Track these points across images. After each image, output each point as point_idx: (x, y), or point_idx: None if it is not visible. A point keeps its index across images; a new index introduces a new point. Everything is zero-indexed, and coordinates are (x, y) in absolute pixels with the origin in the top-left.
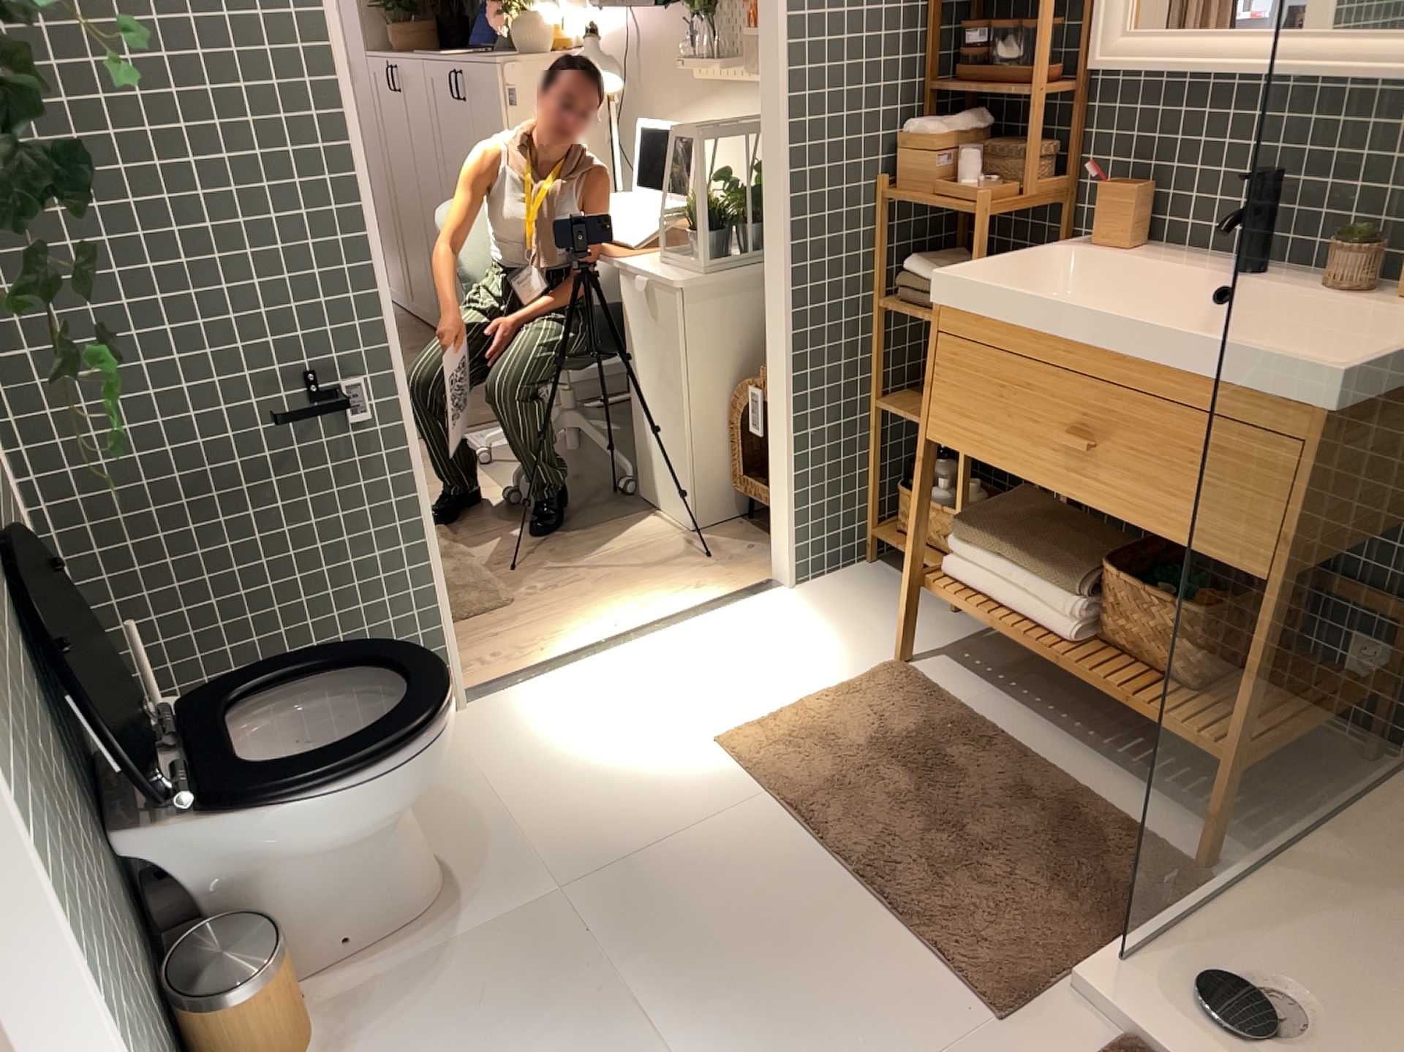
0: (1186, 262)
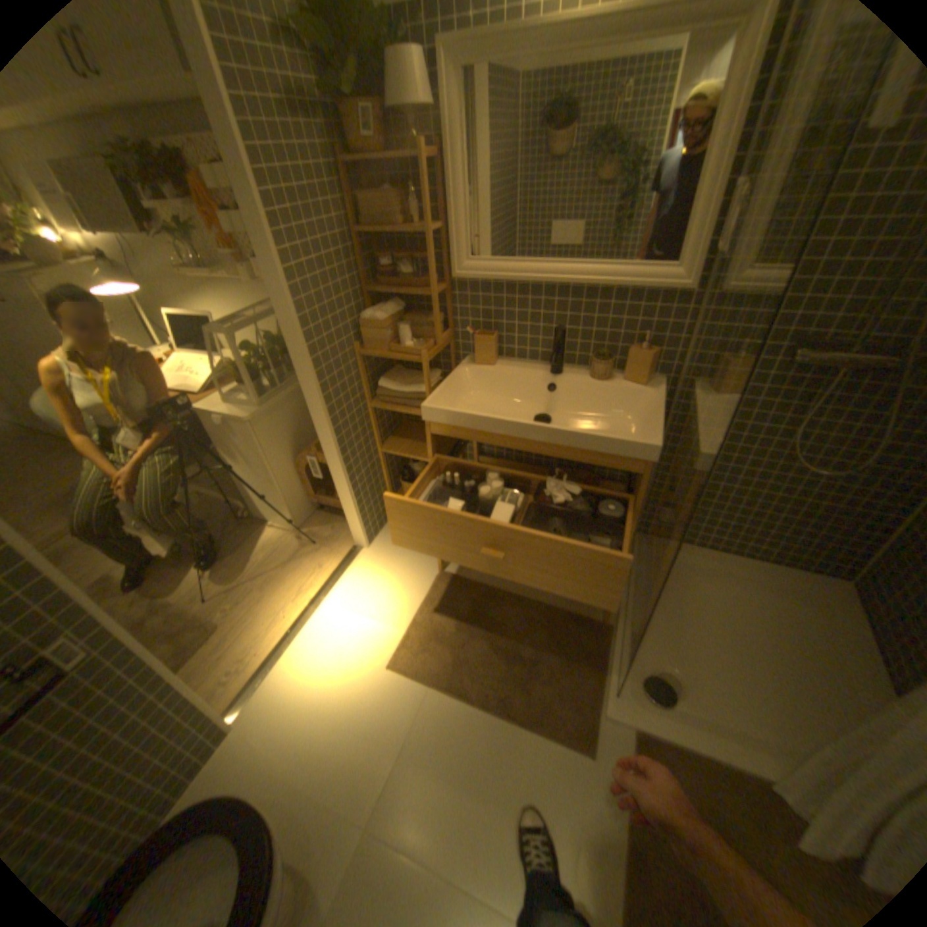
0: (521, 366)
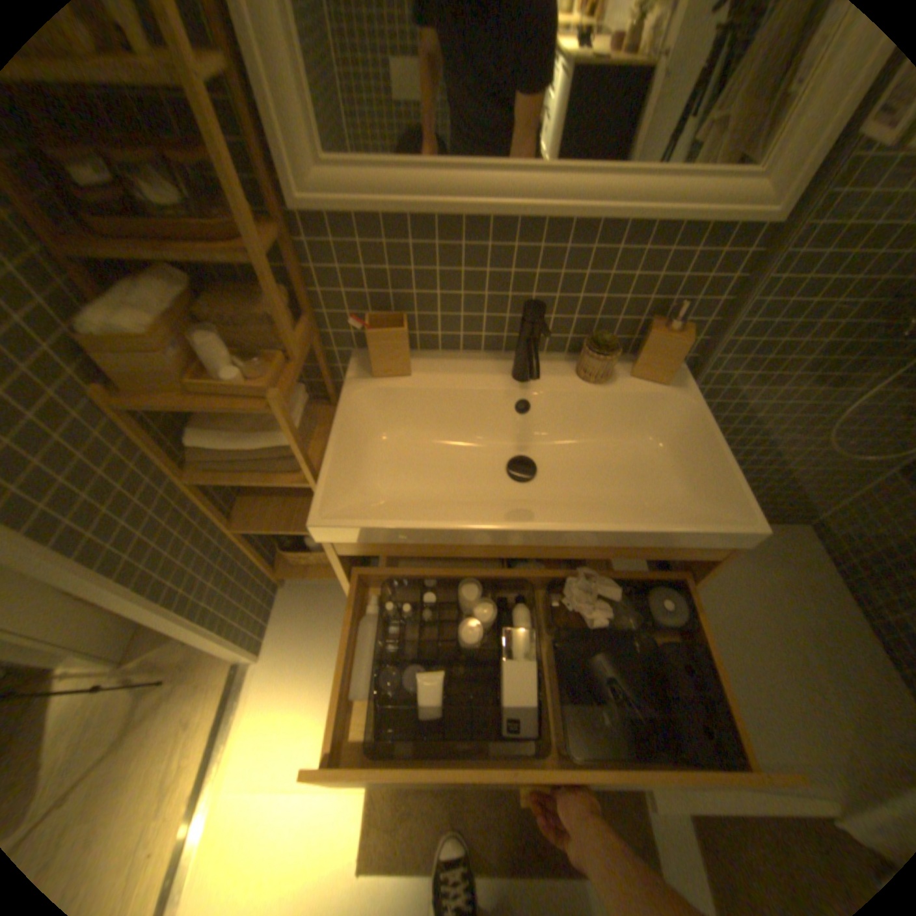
0: (456, 366)
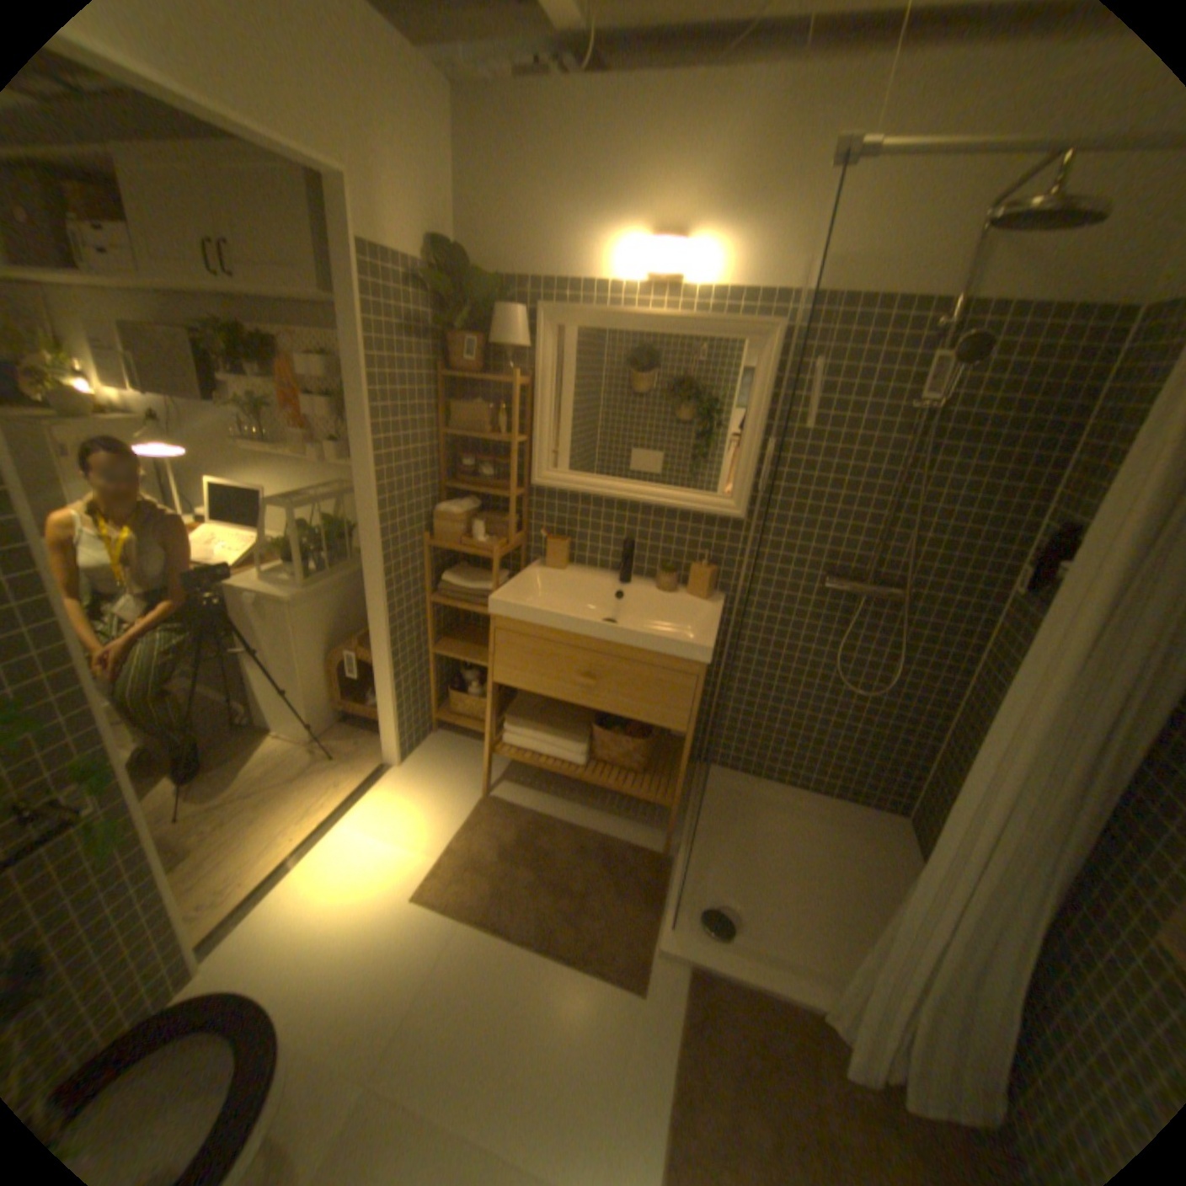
0: (591, 574)
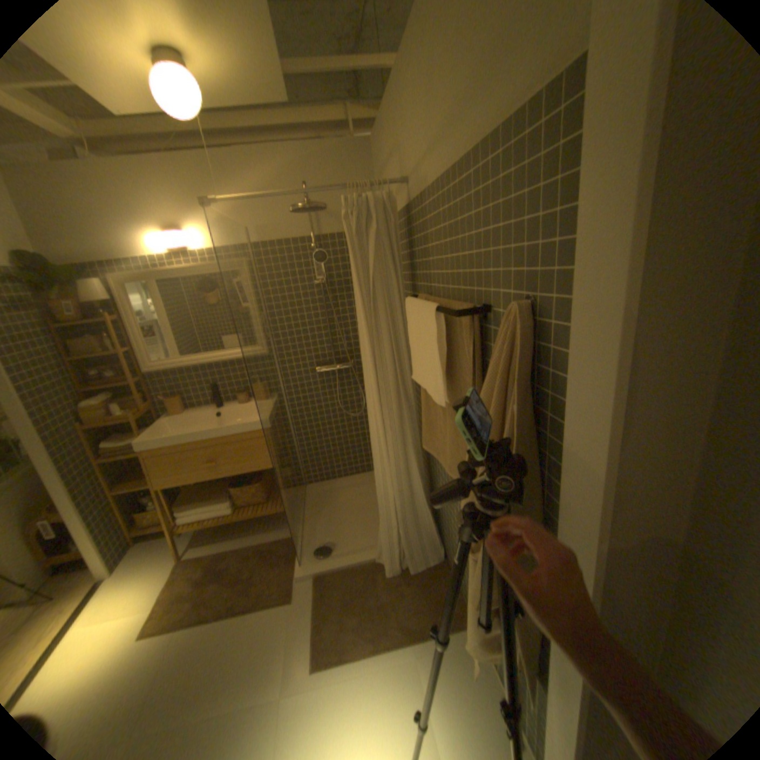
0: (200, 410)
